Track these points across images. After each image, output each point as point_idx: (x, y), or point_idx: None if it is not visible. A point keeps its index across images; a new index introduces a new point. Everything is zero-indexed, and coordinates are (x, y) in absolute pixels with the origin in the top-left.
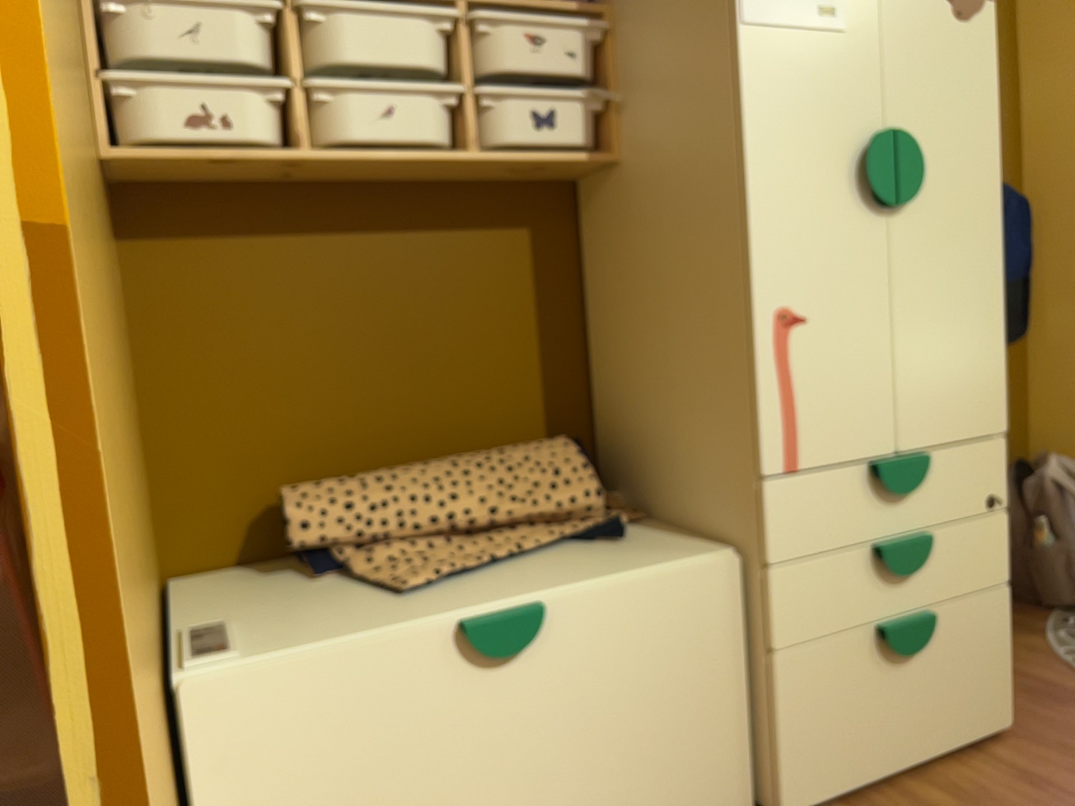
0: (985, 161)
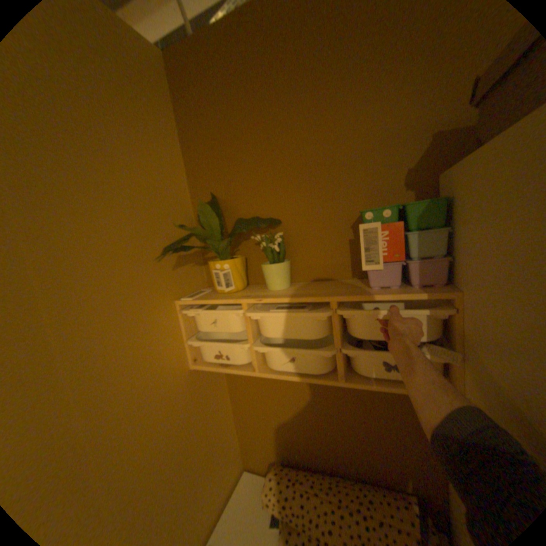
0: None
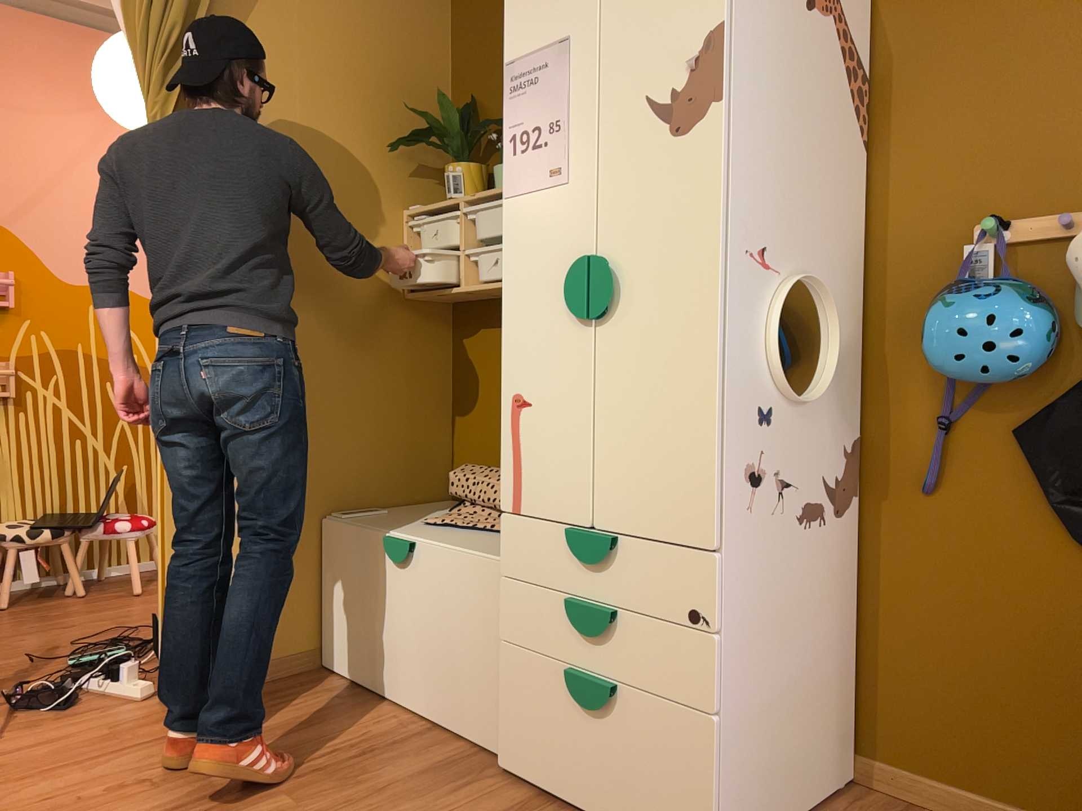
0: (696, 268)
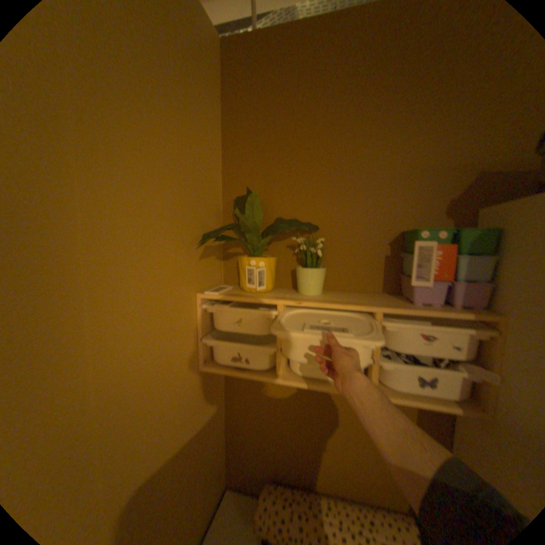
0: None
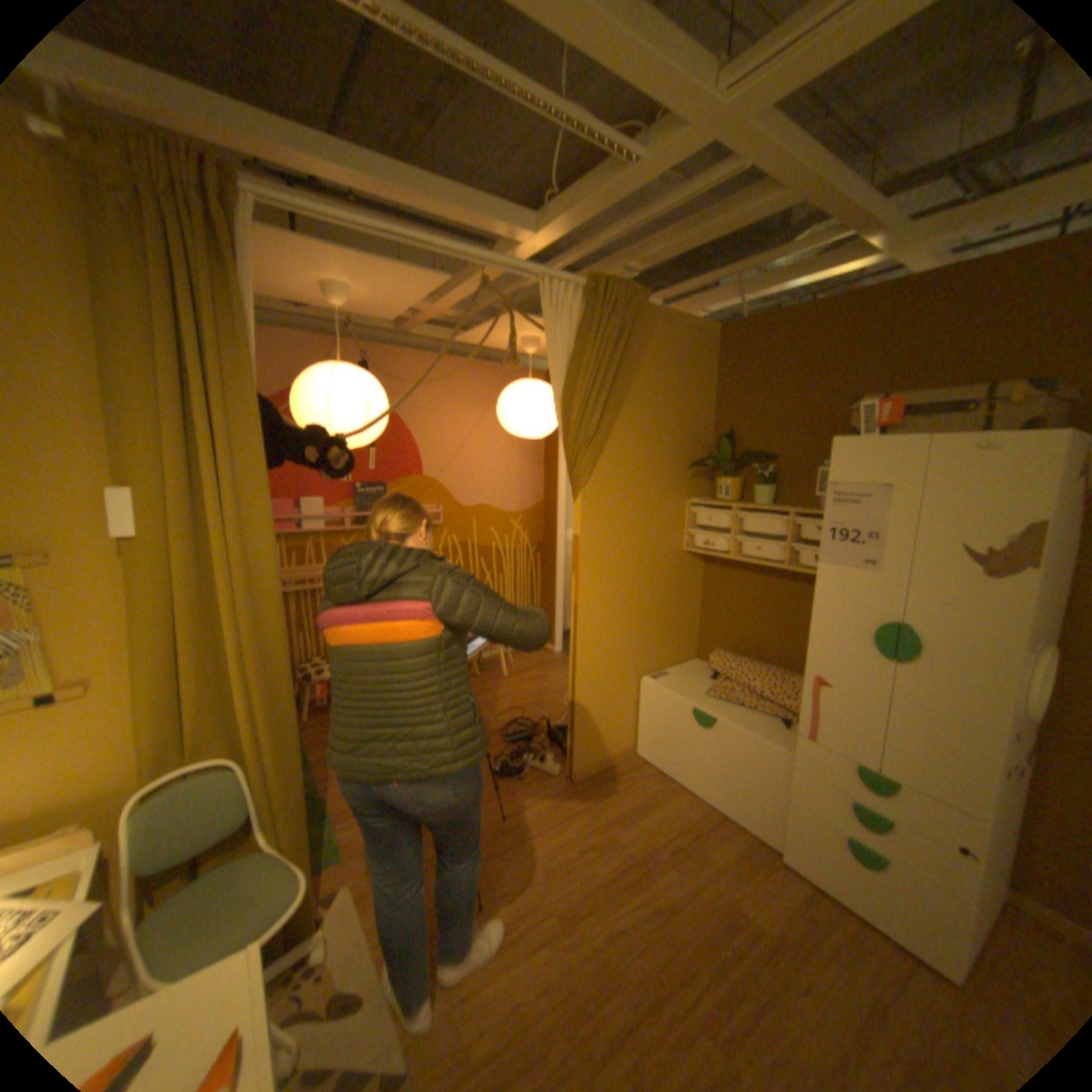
0: (996, 662)
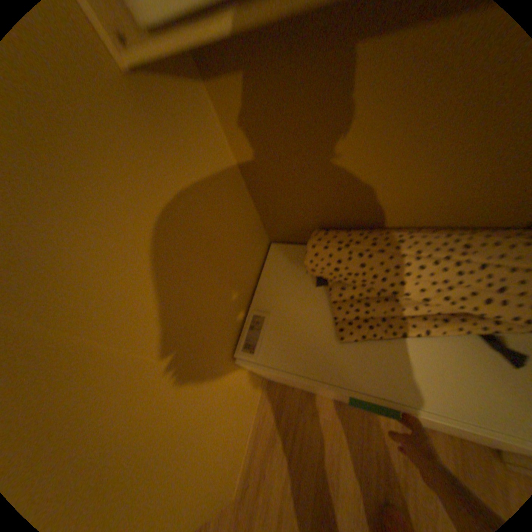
0: None
